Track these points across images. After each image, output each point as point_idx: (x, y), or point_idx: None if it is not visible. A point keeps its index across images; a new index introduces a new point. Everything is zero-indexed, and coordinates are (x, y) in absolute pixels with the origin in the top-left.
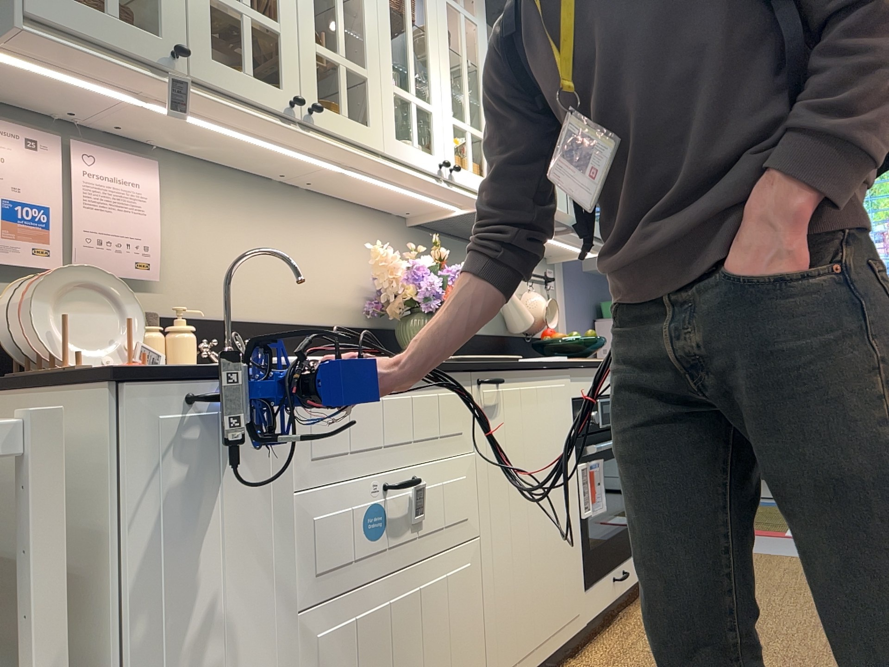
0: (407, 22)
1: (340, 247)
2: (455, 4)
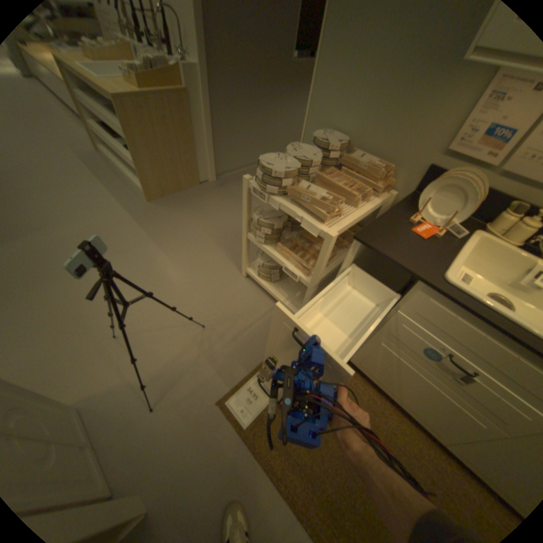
0: None
1: None
2: None
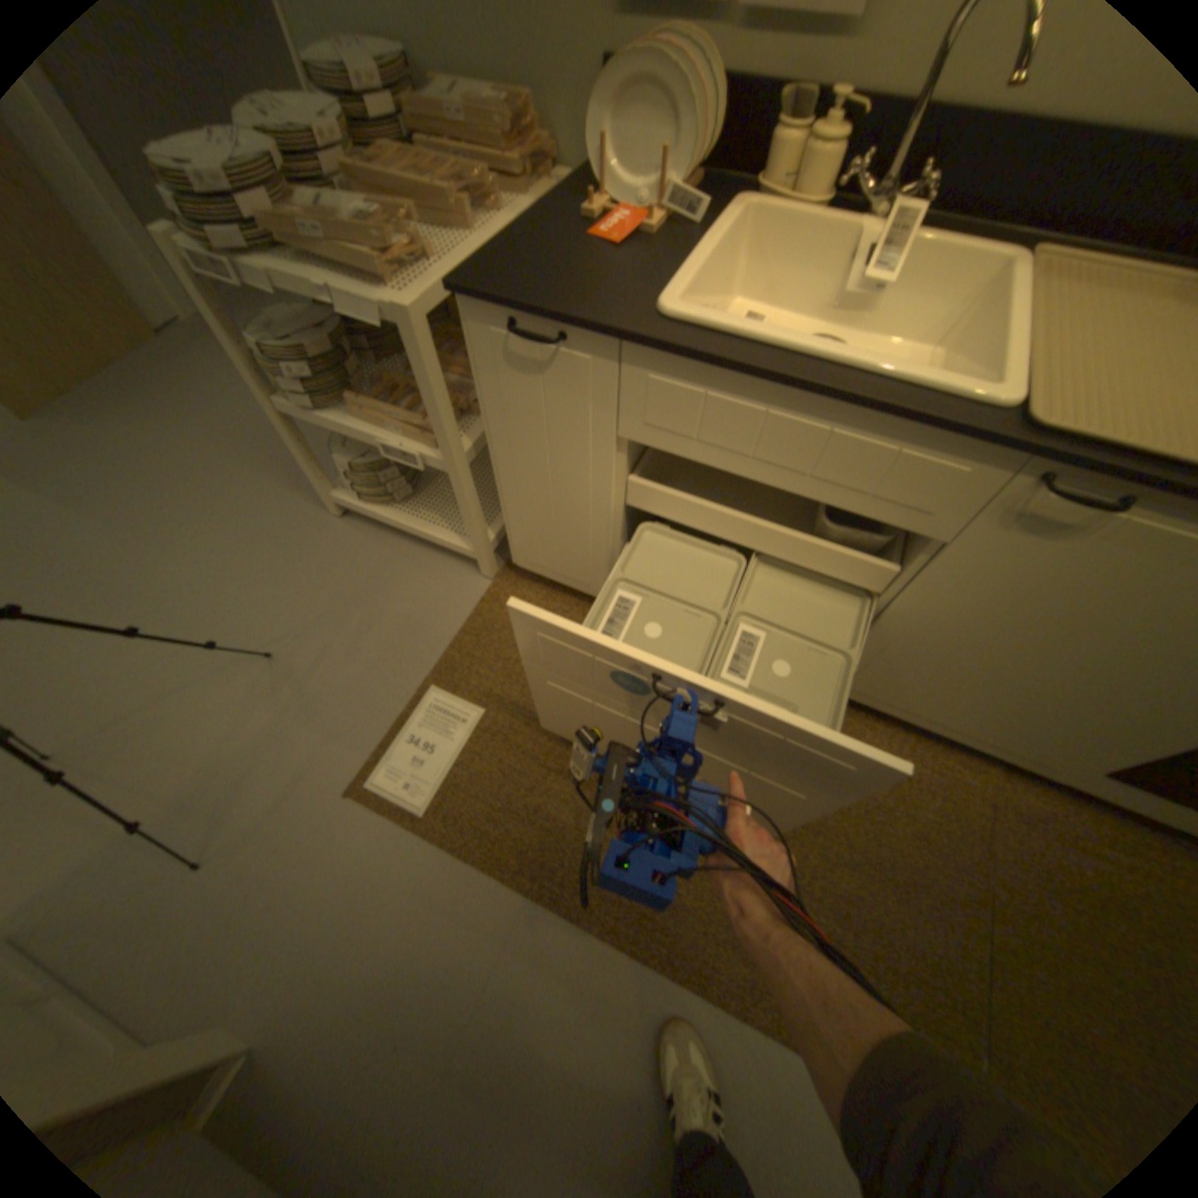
0: None
1: None
2: None
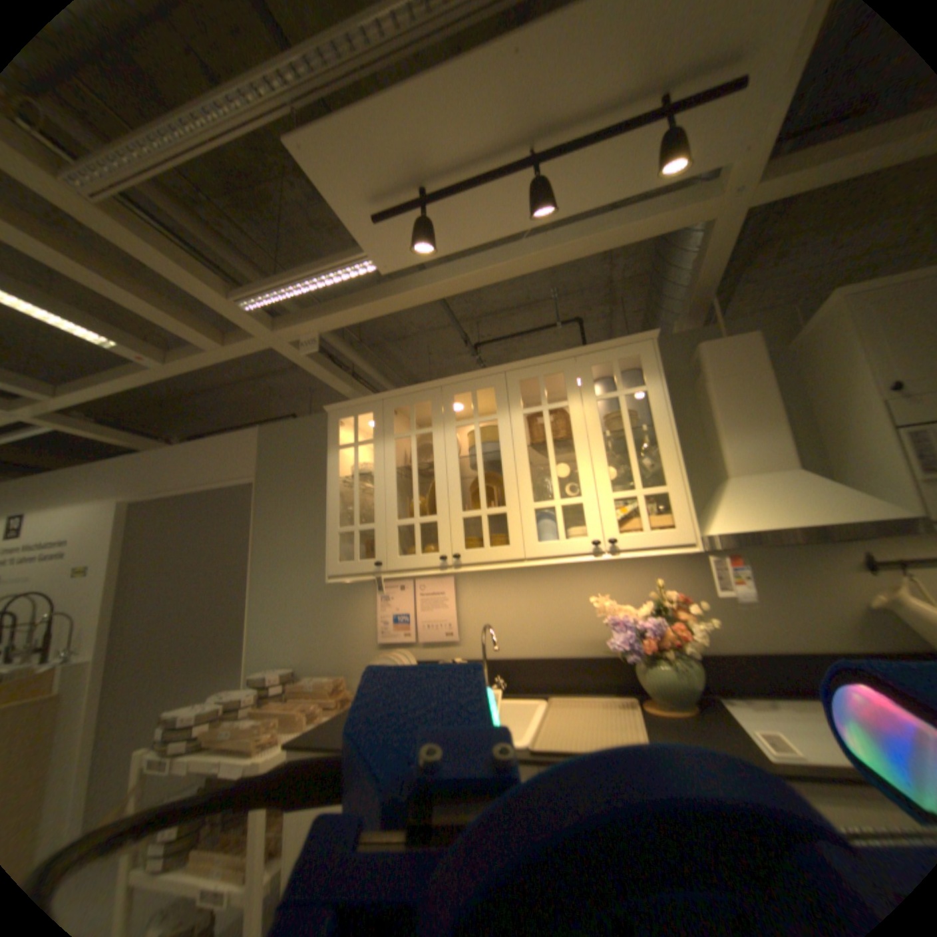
0: (548, 447)
1: (597, 593)
2: (608, 394)
